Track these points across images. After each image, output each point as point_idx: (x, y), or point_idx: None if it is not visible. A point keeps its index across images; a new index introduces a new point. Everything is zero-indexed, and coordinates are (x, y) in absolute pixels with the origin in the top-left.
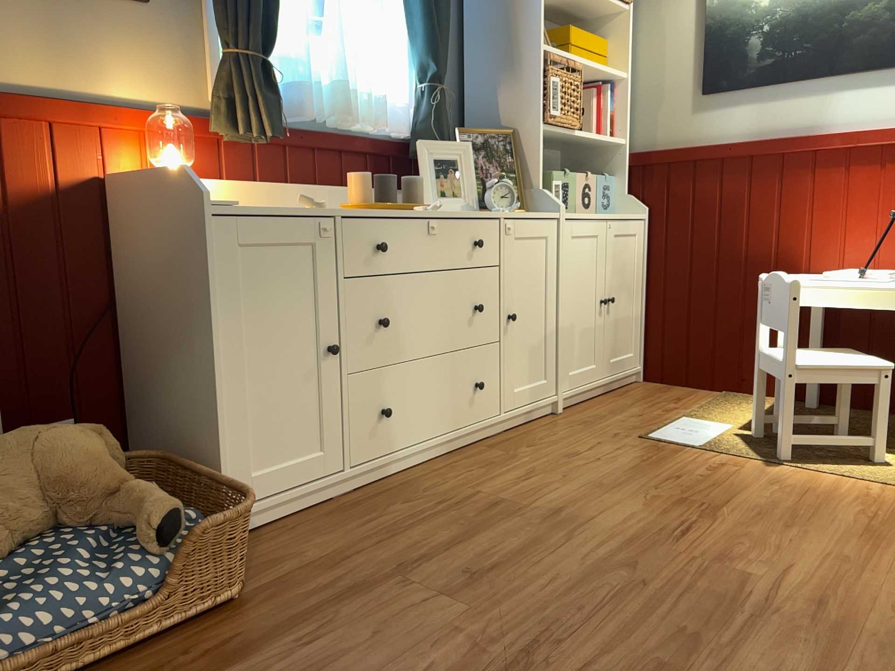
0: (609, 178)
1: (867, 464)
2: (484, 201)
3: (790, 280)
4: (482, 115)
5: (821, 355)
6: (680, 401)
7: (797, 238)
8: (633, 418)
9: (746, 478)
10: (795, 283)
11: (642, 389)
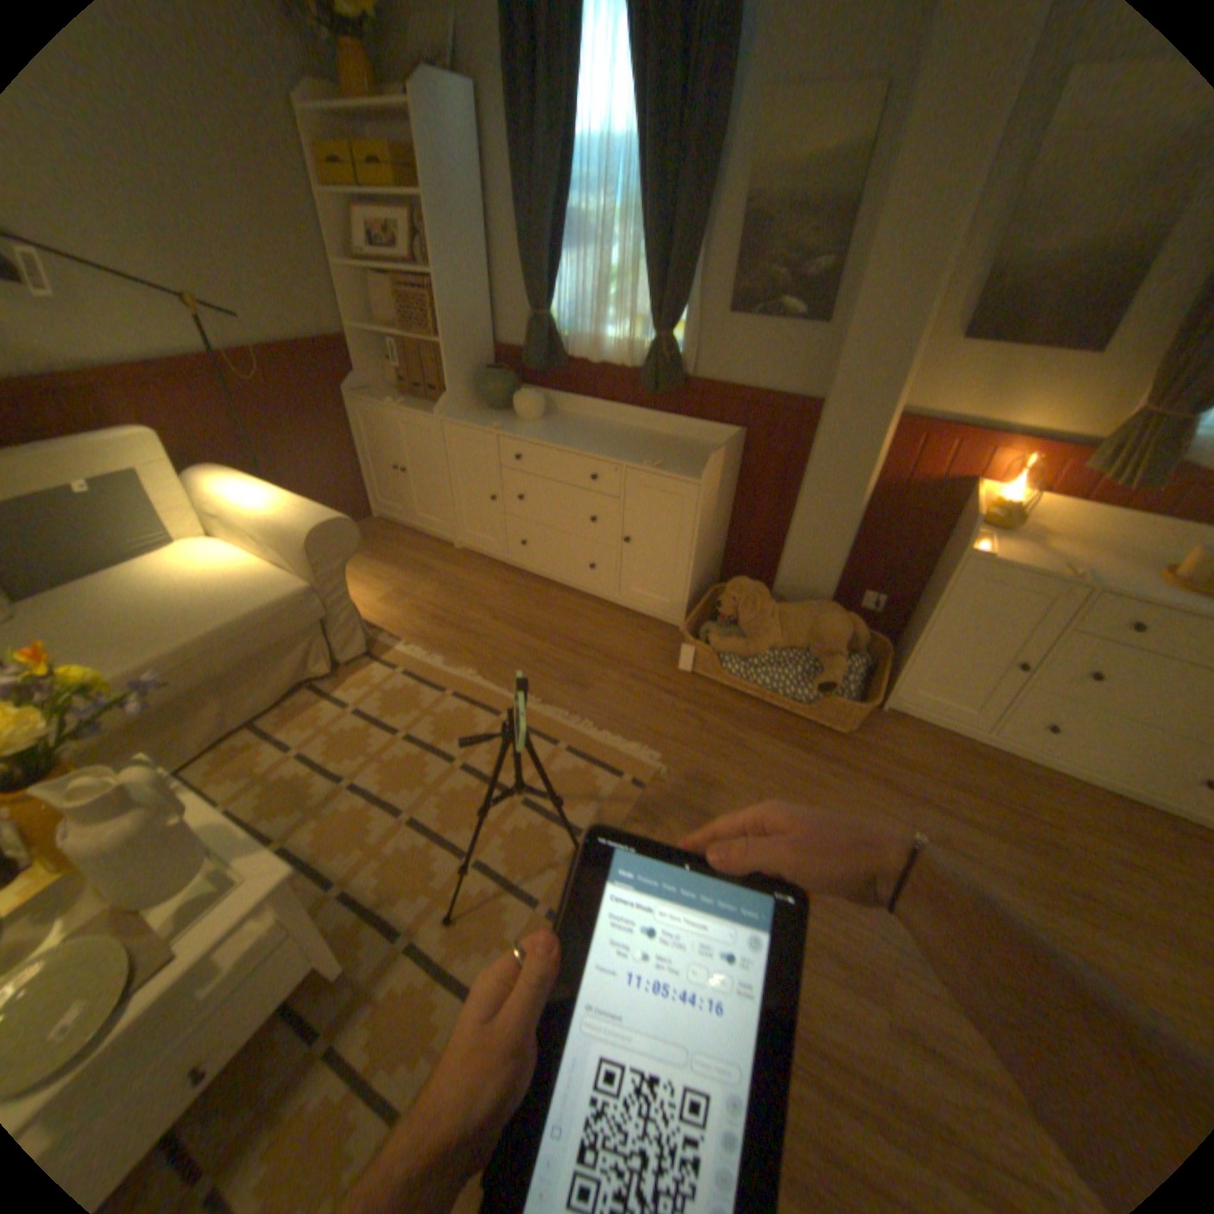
0: None
1: None
2: None
3: None
4: None
5: None
6: None
7: None
8: None
9: None
10: None
11: None
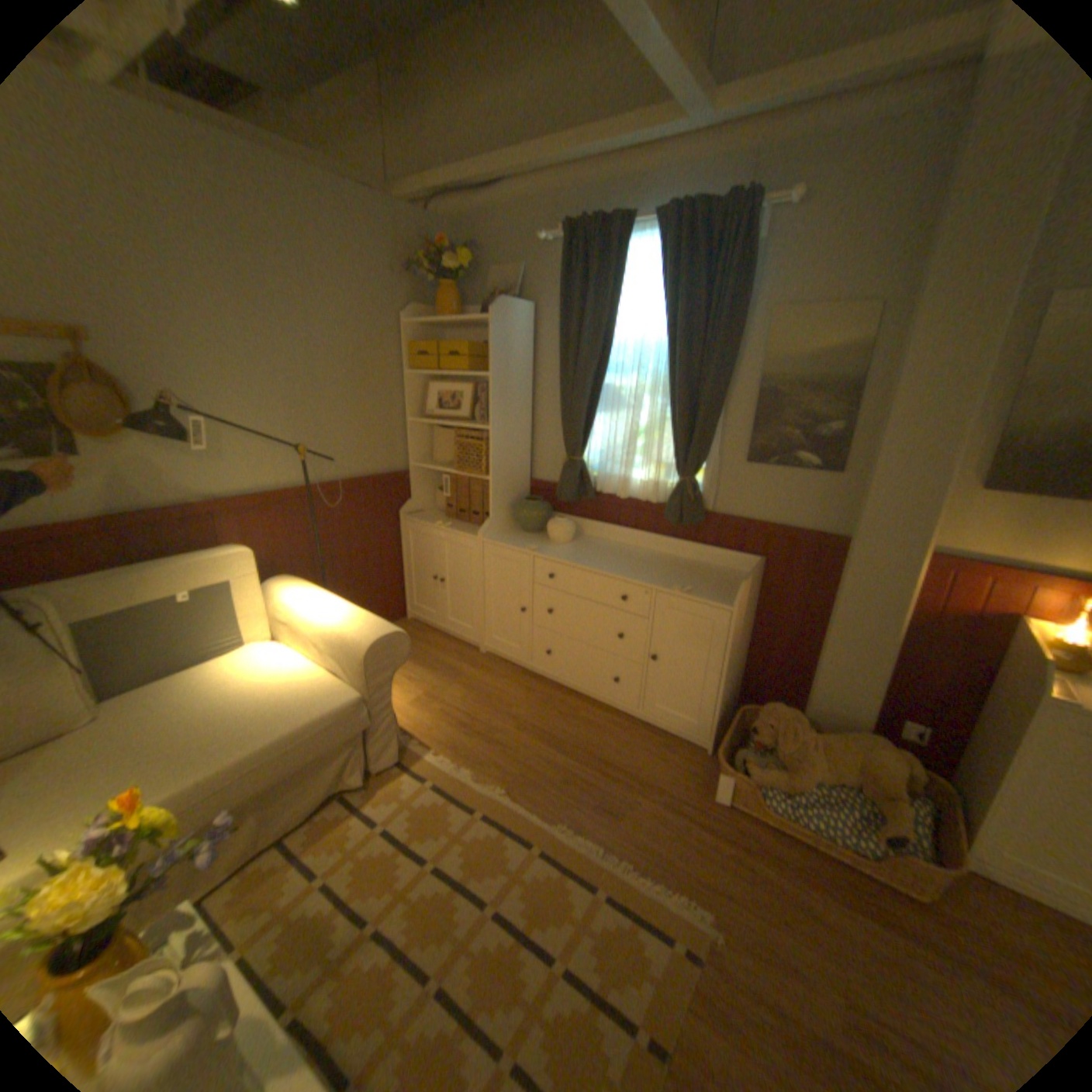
0: None
1: None
2: None
3: None
4: None
5: None
6: None
7: None
8: None
9: None
10: None
11: None
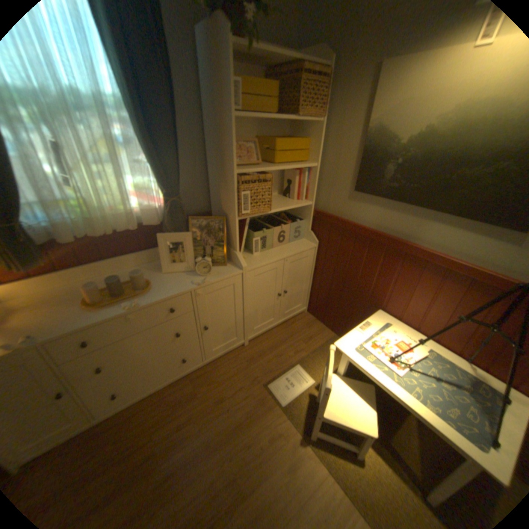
0: (303, 220)
1: (351, 463)
2: (197, 266)
3: (330, 380)
4: (216, 199)
5: (349, 400)
6: (310, 341)
7: (384, 293)
8: (275, 359)
9: (280, 460)
10: (328, 390)
11: (301, 323)
